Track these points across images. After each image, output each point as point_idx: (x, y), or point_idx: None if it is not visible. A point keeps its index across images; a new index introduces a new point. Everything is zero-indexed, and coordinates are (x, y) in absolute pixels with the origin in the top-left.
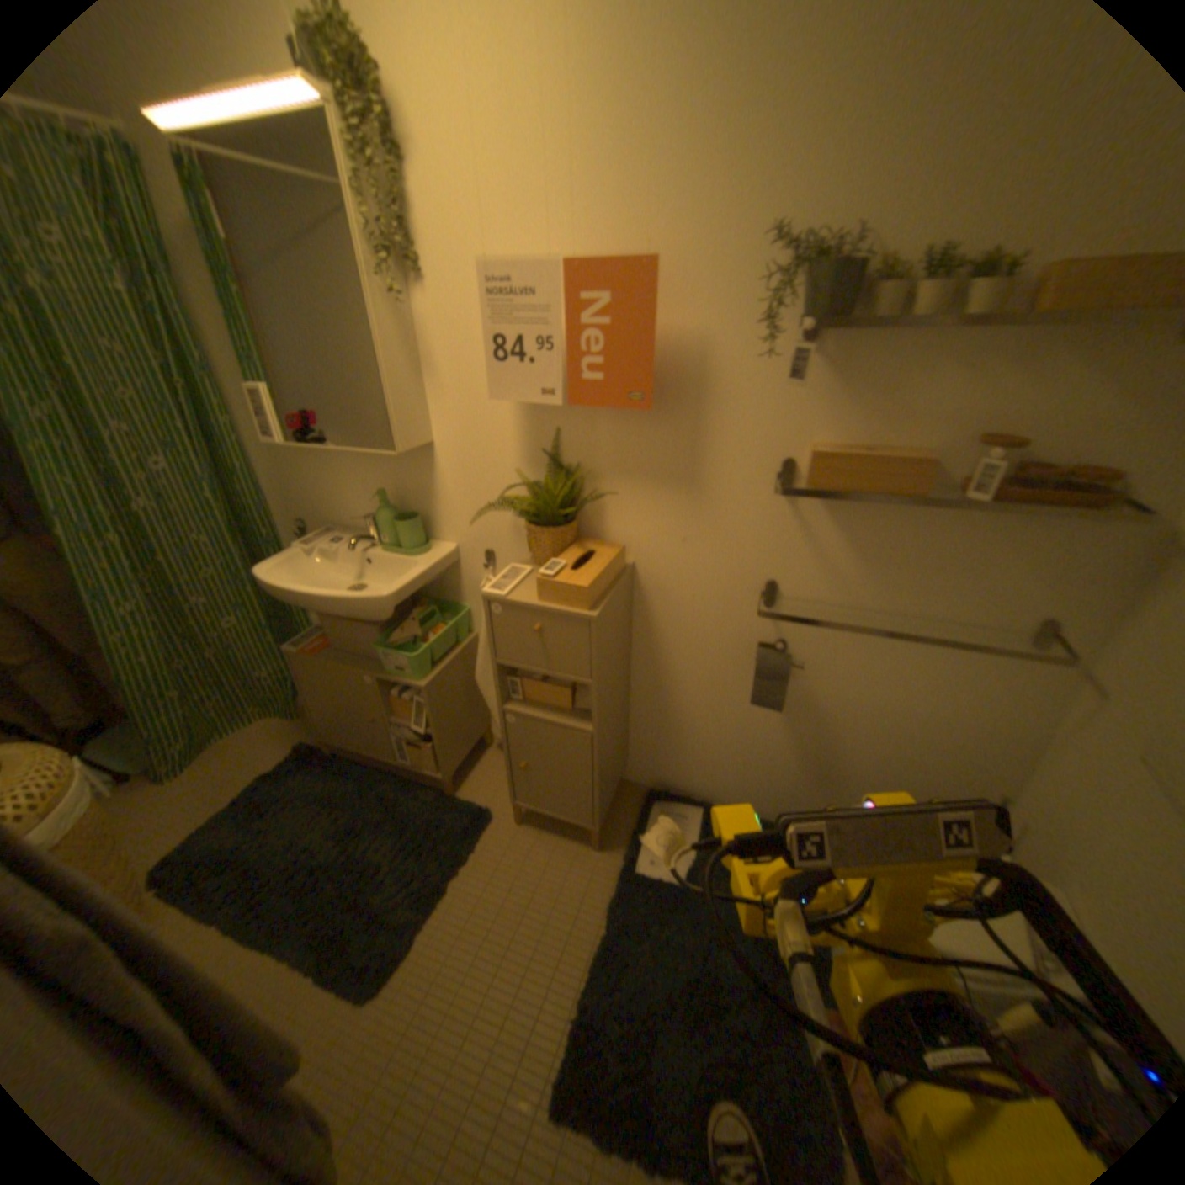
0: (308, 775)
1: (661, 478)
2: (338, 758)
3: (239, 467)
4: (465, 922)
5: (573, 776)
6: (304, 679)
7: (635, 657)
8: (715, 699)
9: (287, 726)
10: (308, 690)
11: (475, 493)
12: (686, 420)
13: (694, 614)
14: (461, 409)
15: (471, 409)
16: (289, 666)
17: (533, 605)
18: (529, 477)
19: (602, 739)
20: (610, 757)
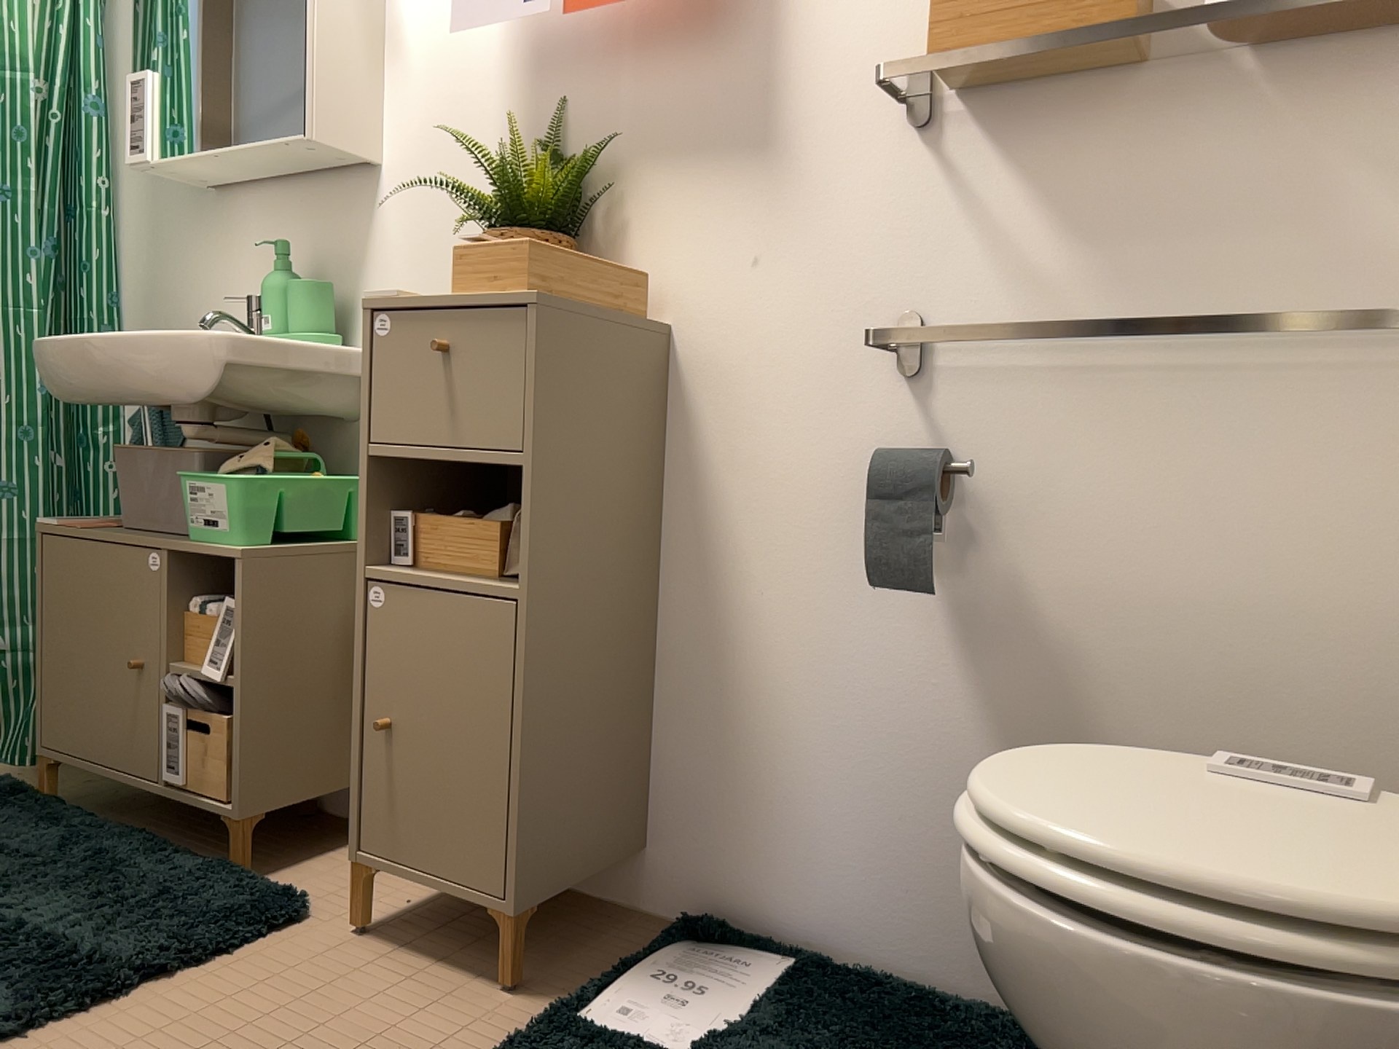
0: (4, 804)
1: (717, 153)
2: (76, 796)
3: (115, 275)
4: (149, 1028)
5: (479, 730)
6: (68, 585)
7: (670, 543)
8: (820, 626)
9: (20, 762)
10: (67, 611)
11: (433, 240)
12: (753, 46)
13: (774, 418)
14: (435, 105)
15: (449, 103)
16: (52, 556)
17: (445, 301)
18: (511, 182)
19: (545, 627)
20: (575, 723)
